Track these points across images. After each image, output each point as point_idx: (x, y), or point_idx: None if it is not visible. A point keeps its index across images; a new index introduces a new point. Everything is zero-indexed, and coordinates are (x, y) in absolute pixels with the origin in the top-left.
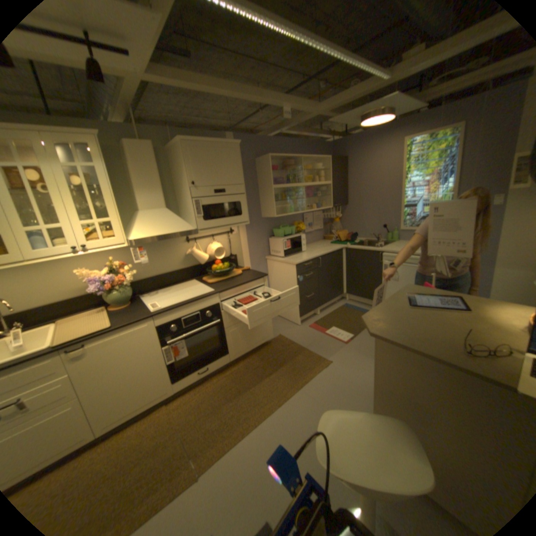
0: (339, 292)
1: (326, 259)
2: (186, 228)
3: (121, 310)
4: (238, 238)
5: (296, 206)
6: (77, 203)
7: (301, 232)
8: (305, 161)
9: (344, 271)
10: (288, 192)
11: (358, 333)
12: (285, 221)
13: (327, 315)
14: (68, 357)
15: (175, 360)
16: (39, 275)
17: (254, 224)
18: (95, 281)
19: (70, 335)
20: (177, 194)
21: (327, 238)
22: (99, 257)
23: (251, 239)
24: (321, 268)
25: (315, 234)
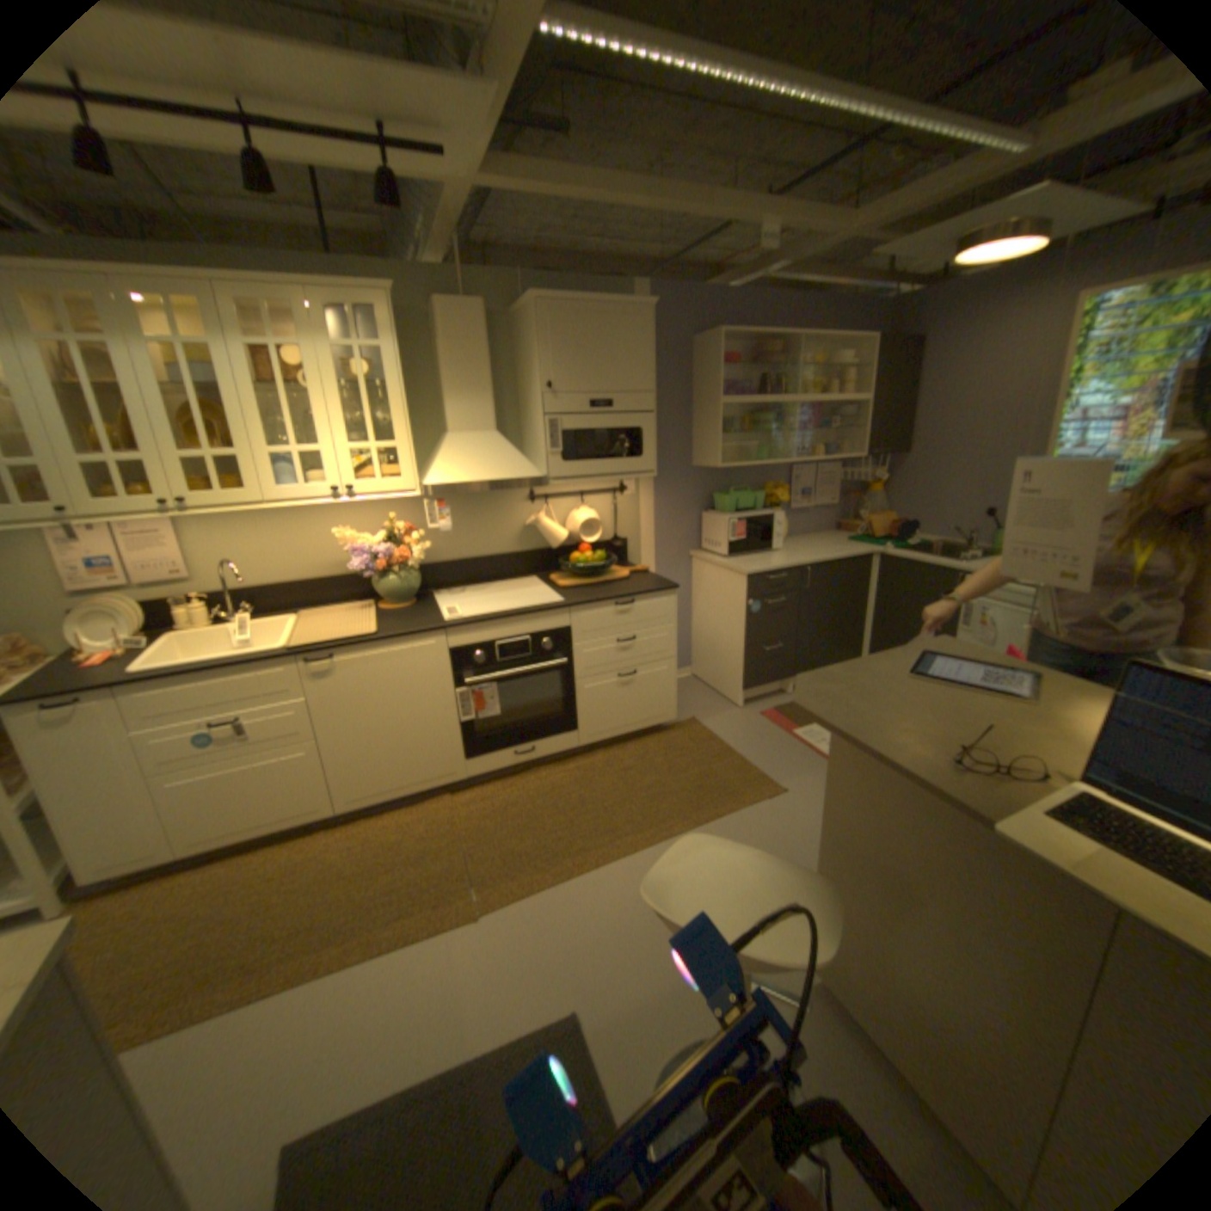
0: (849, 654)
1: (825, 574)
2: (526, 474)
3: (399, 612)
4: (634, 507)
5: (776, 447)
6: (350, 413)
7: (781, 506)
8: (813, 346)
9: (869, 608)
10: (759, 415)
11: None
12: (745, 480)
13: None
14: (309, 672)
15: (477, 720)
16: (282, 533)
17: (673, 479)
18: (363, 553)
19: (316, 638)
20: (522, 406)
21: (846, 527)
22: (375, 514)
23: (663, 512)
24: (811, 592)
25: (817, 515)
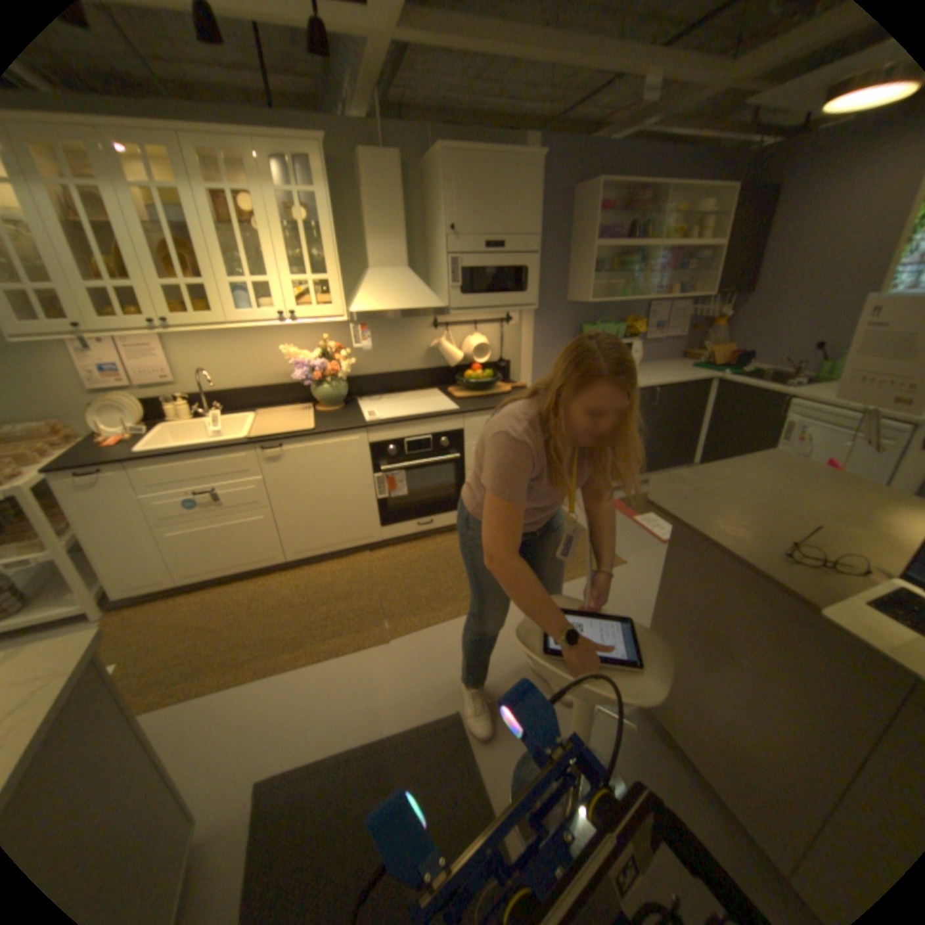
0: (685, 459)
1: (672, 394)
2: (432, 304)
3: (332, 414)
4: (517, 334)
5: (639, 285)
6: (292, 251)
7: (638, 336)
8: (679, 194)
9: (705, 423)
10: (627, 256)
11: None
12: (610, 313)
13: None
14: (265, 457)
15: (391, 498)
16: (243, 349)
17: (550, 311)
18: (304, 366)
19: (270, 431)
20: (429, 247)
21: (692, 355)
22: (312, 335)
23: (541, 338)
24: (659, 408)
25: (668, 344)
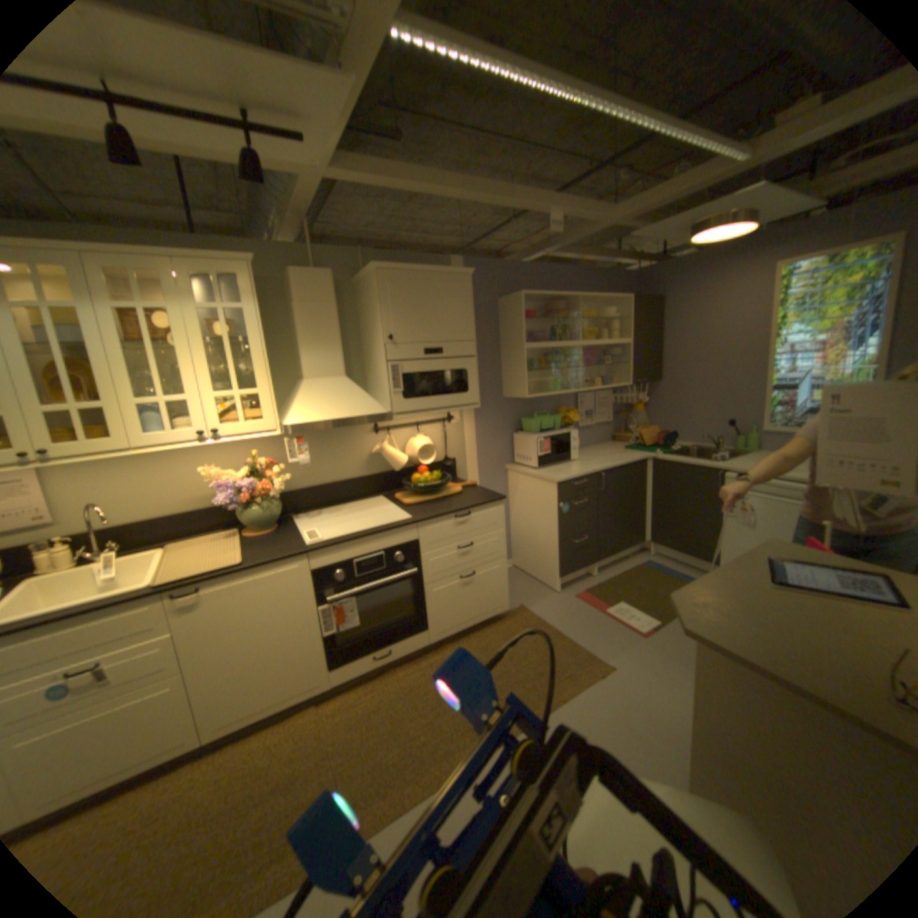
0: (637, 539)
1: (615, 477)
2: (374, 410)
3: (262, 538)
4: (459, 432)
5: (566, 380)
6: (215, 365)
7: (572, 425)
8: (586, 304)
9: (648, 501)
10: (551, 356)
11: (670, 621)
12: (543, 406)
13: (613, 579)
14: (174, 607)
15: (338, 632)
16: (149, 473)
17: (489, 408)
18: (228, 487)
19: (181, 571)
20: (365, 355)
21: (620, 438)
22: (238, 451)
23: (483, 434)
24: (606, 492)
25: (598, 430)
